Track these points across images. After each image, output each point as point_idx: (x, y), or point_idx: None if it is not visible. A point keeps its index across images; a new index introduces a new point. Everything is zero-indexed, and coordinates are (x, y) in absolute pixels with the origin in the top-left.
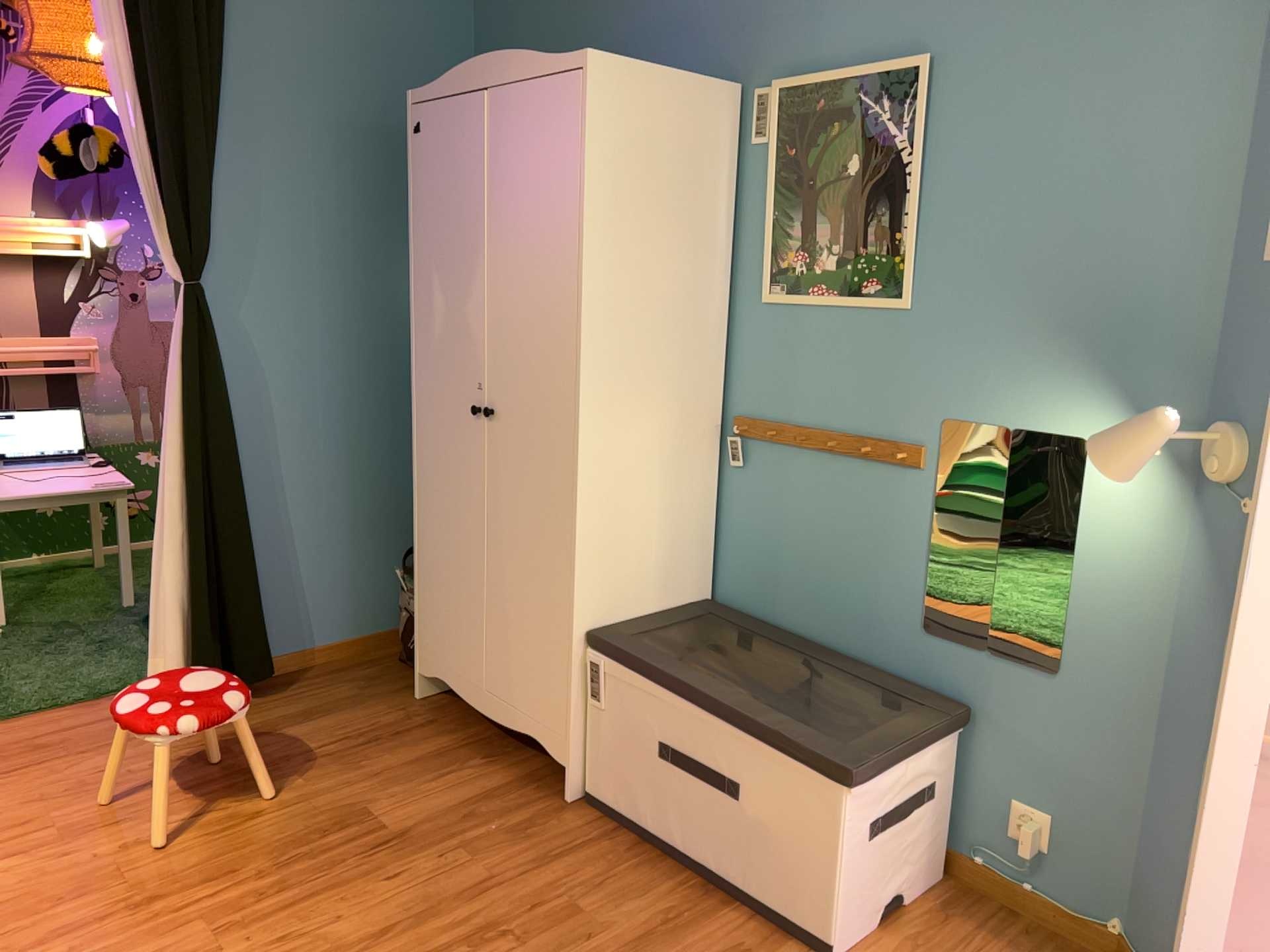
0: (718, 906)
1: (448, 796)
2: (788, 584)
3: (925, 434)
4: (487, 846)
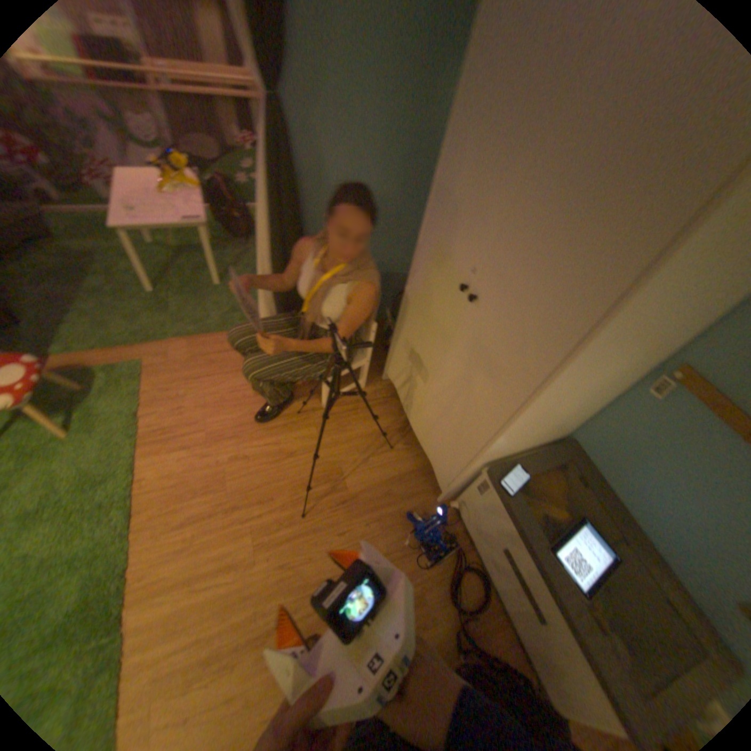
0: (496, 630)
1: (381, 474)
2: (636, 482)
3: None
4: (391, 526)
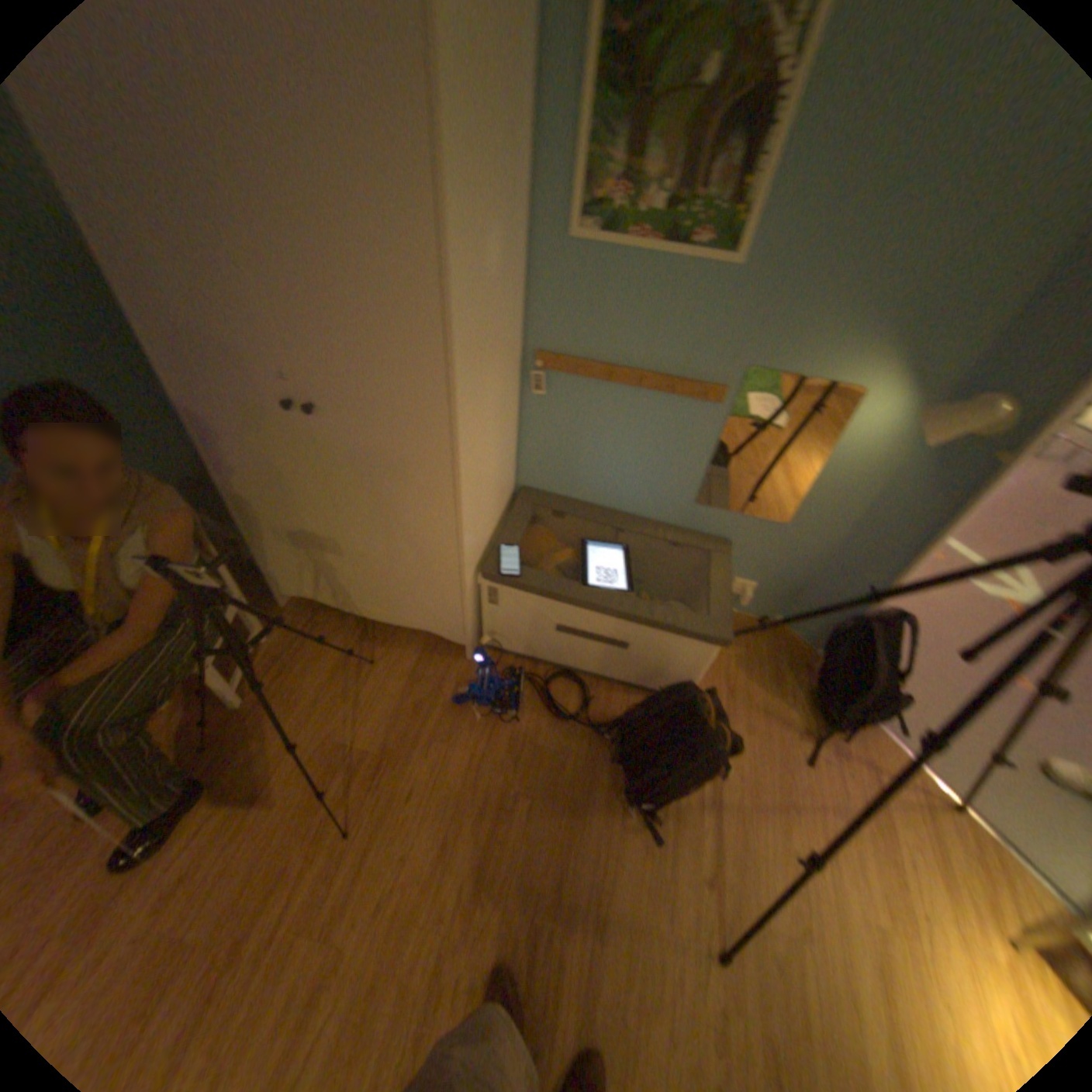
0: (606, 698)
1: (387, 696)
2: (584, 477)
3: (728, 378)
4: (447, 728)
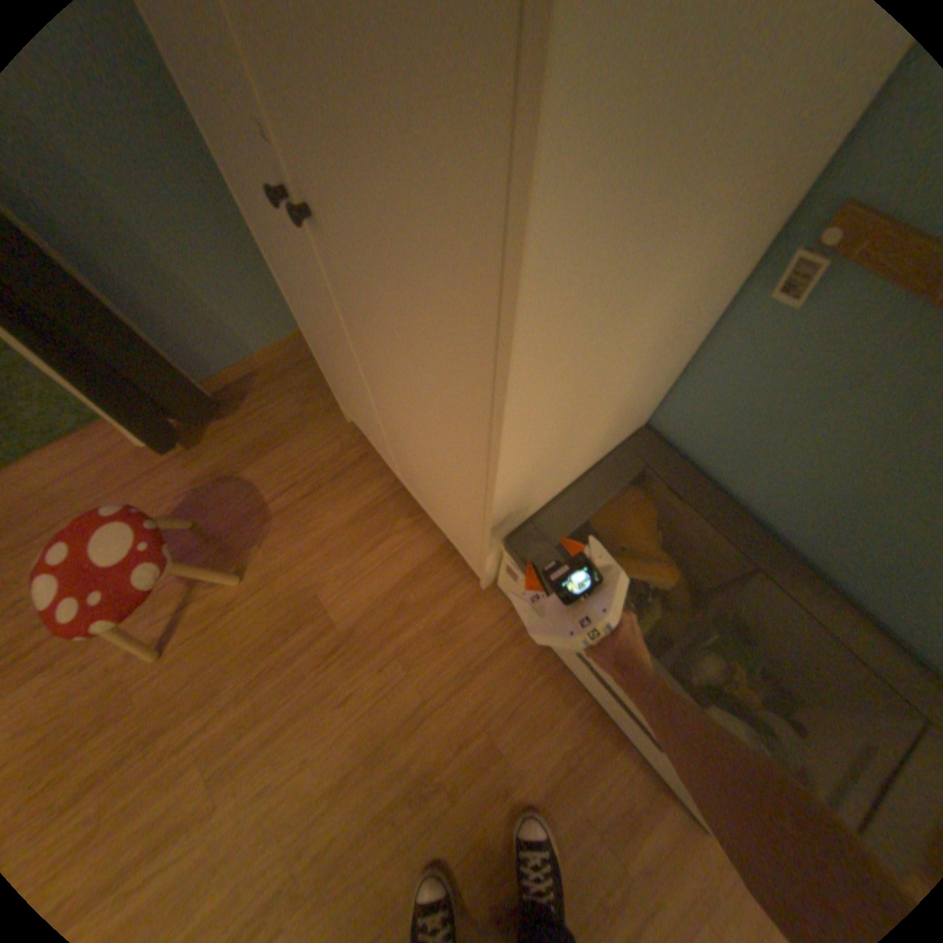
0: (613, 749)
1: (384, 577)
2: (778, 473)
3: None
4: (418, 655)
